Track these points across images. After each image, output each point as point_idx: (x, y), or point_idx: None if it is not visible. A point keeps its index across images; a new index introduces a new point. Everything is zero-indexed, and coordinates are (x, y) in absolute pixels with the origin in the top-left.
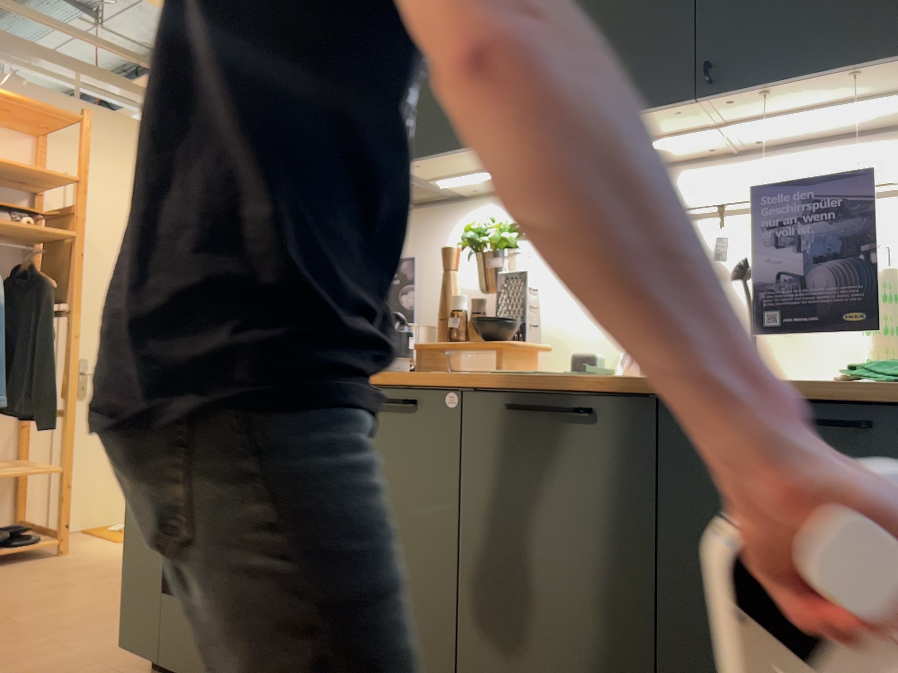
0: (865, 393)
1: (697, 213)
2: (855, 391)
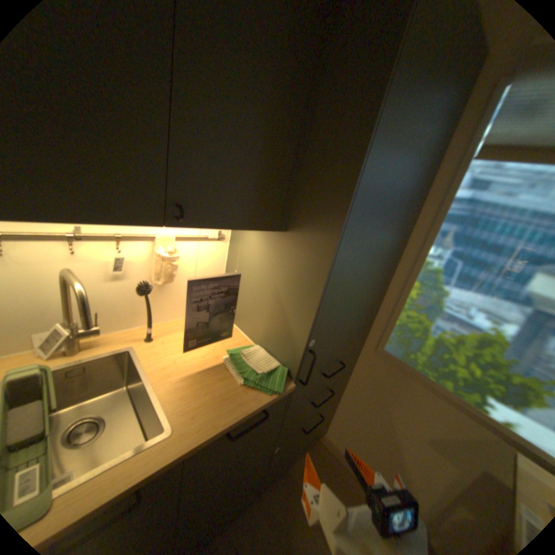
0: (263, 402)
1: (97, 235)
2: (265, 408)
